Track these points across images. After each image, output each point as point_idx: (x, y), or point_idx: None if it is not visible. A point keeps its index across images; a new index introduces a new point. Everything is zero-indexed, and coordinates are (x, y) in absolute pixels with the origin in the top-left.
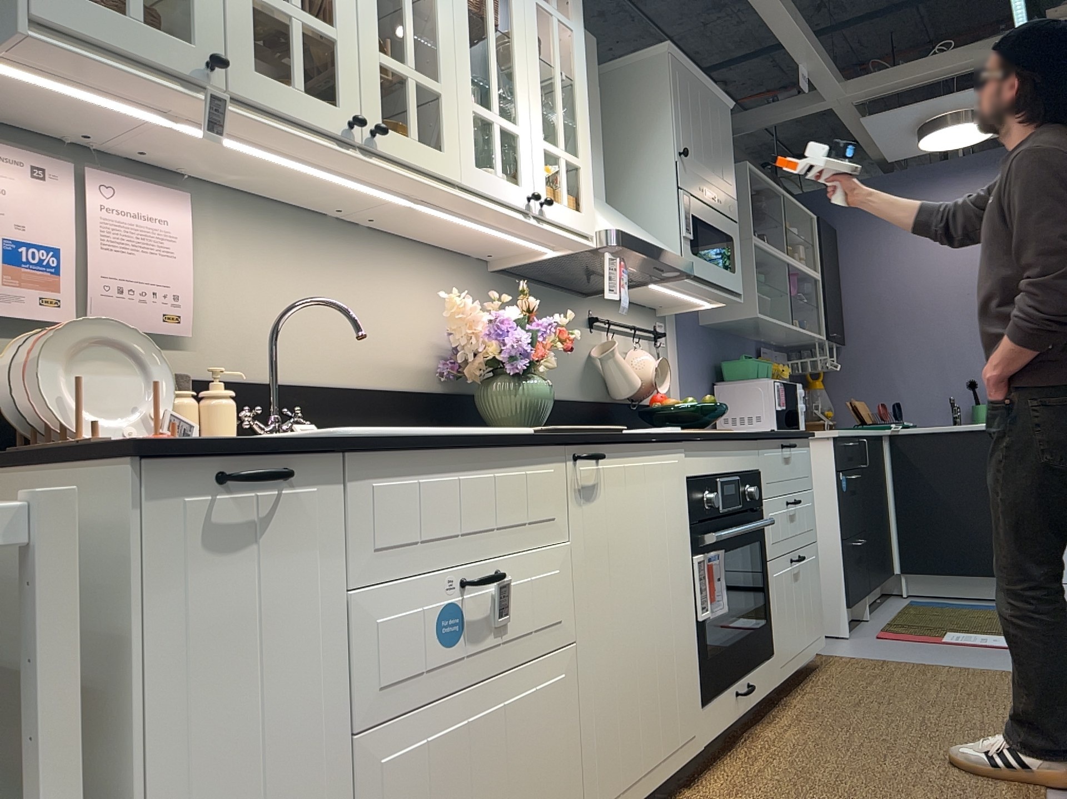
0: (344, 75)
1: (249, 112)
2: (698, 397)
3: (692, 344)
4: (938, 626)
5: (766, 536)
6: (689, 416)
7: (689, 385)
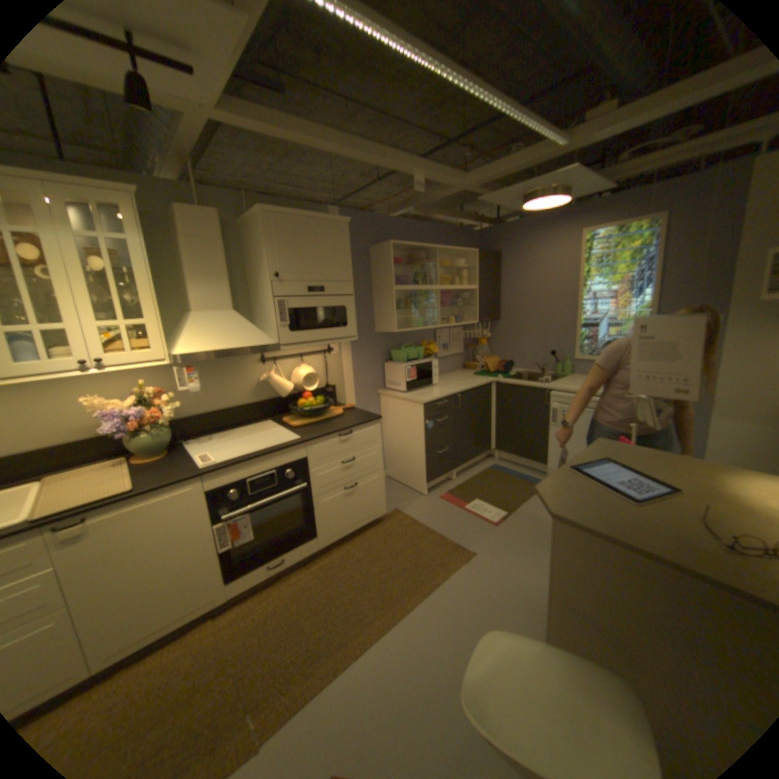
0: None
1: None
2: (369, 372)
3: (364, 346)
4: (477, 494)
5: (312, 487)
6: (307, 411)
7: (359, 368)
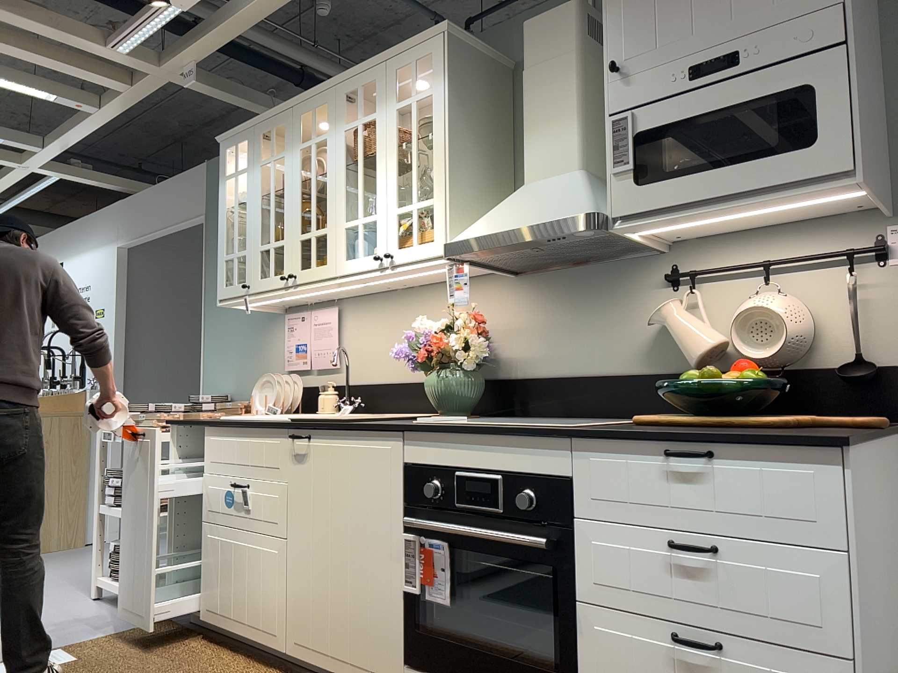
0: (285, 257)
1: (258, 295)
2: None
3: None
4: None
5: (577, 568)
6: (691, 396)
7: None
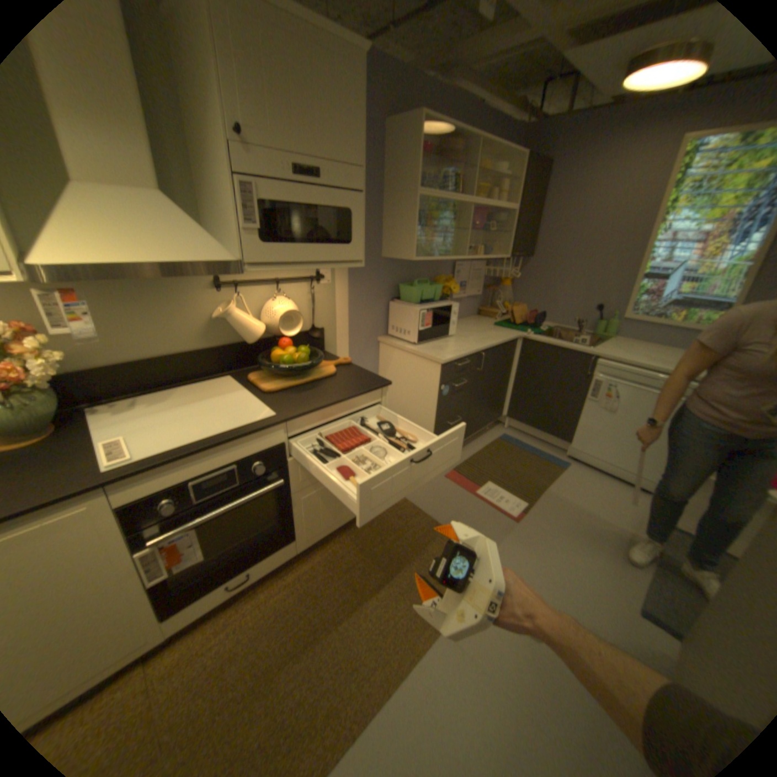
0: None
1: None
2: (369, 312)
3: (365, 275)
4: (489, 474)
5: (290, 481)
6: (284, 368)
7: (357, 306)
